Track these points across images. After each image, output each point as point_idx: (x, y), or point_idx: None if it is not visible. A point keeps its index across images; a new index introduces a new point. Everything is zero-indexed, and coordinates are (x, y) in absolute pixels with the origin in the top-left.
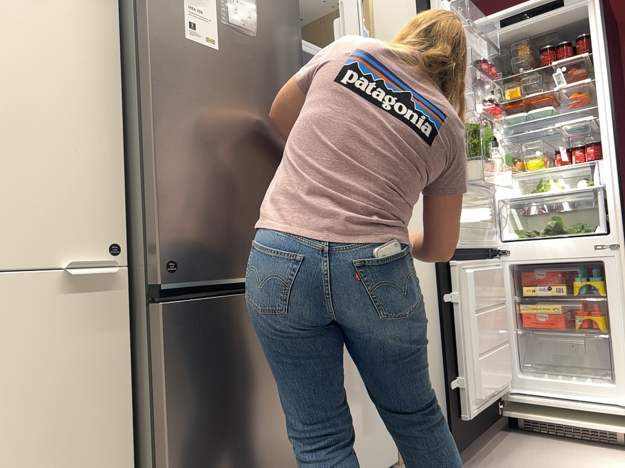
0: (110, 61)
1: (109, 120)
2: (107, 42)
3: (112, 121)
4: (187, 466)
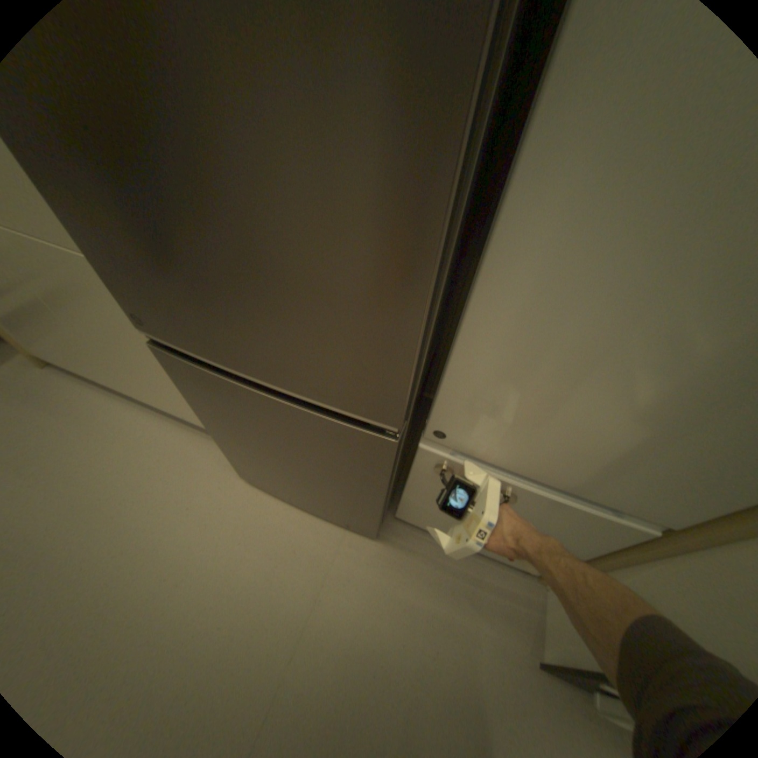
0: None
1: None
2: None
3: None
4: (222, 436)
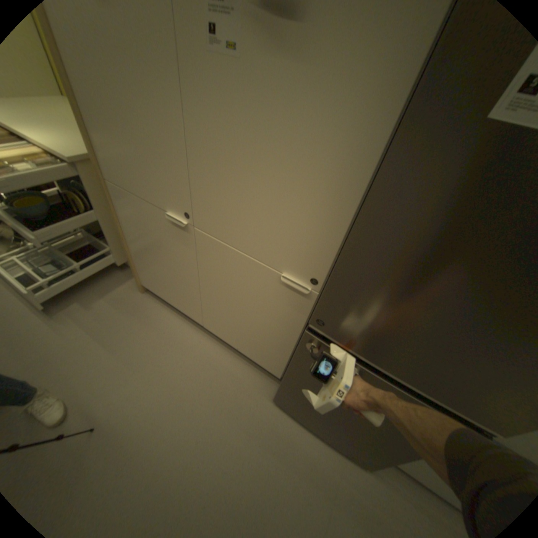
0: (381, 129)
1: (350, 195)
2: (390, 99)
3: (353, 196)
4: (296, 381)
